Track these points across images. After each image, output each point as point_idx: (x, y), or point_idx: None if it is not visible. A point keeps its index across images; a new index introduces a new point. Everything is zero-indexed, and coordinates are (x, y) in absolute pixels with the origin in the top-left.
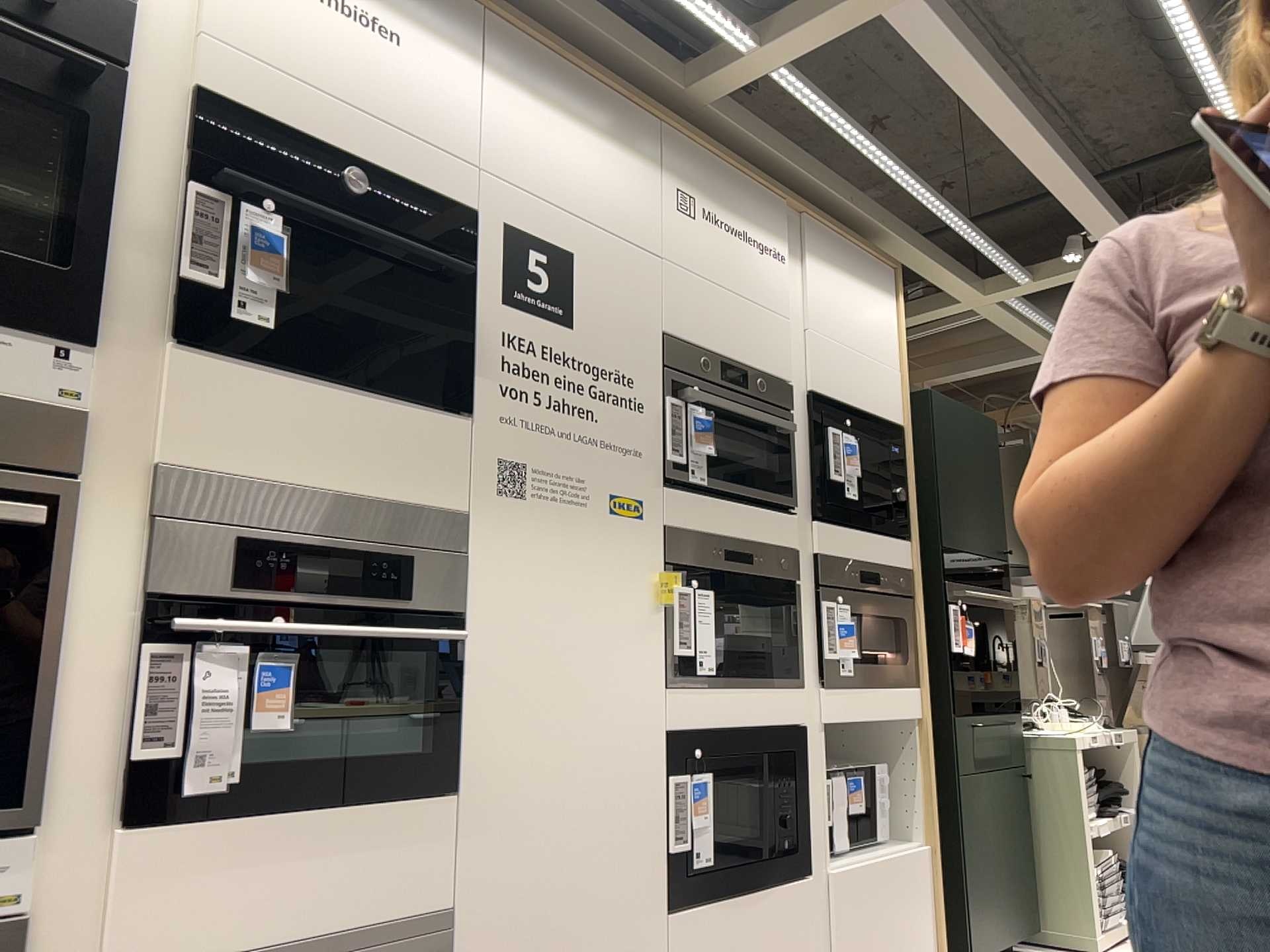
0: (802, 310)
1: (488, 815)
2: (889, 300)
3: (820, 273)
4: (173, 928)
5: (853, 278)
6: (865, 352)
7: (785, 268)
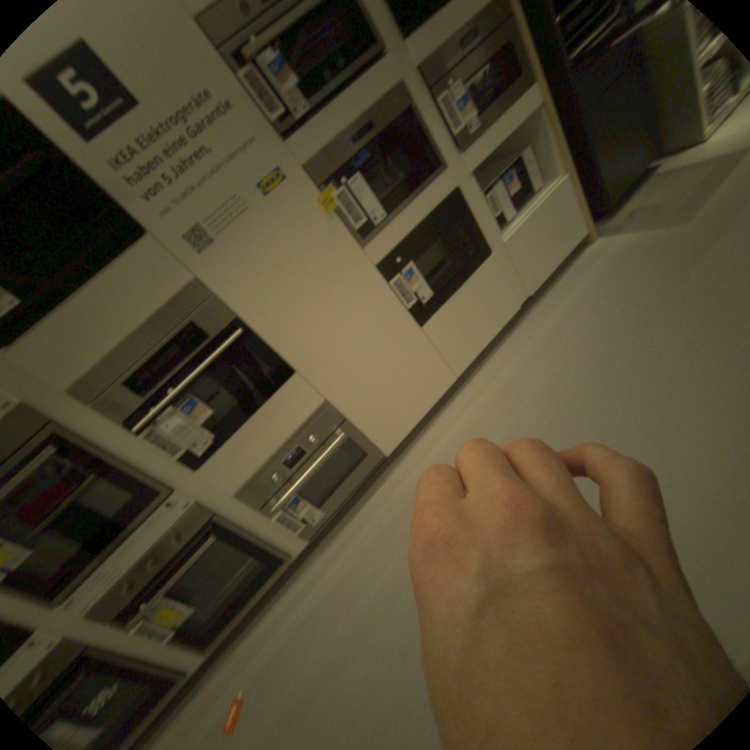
0: None
1: (316, 365)
2: None
3: None
4: (240, 472)
5: None
6: None
7: None
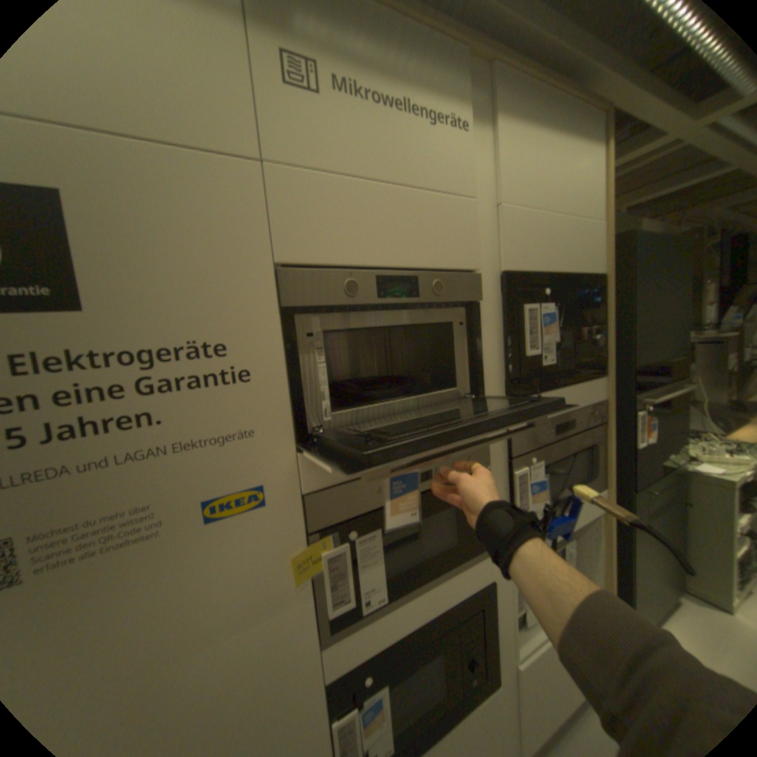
0: (495, 180)
1: None
2: (601, 144)
3: (518, 130)
4: None
5: (559, 128)
6: (571, 208)
7: (470, 132)
